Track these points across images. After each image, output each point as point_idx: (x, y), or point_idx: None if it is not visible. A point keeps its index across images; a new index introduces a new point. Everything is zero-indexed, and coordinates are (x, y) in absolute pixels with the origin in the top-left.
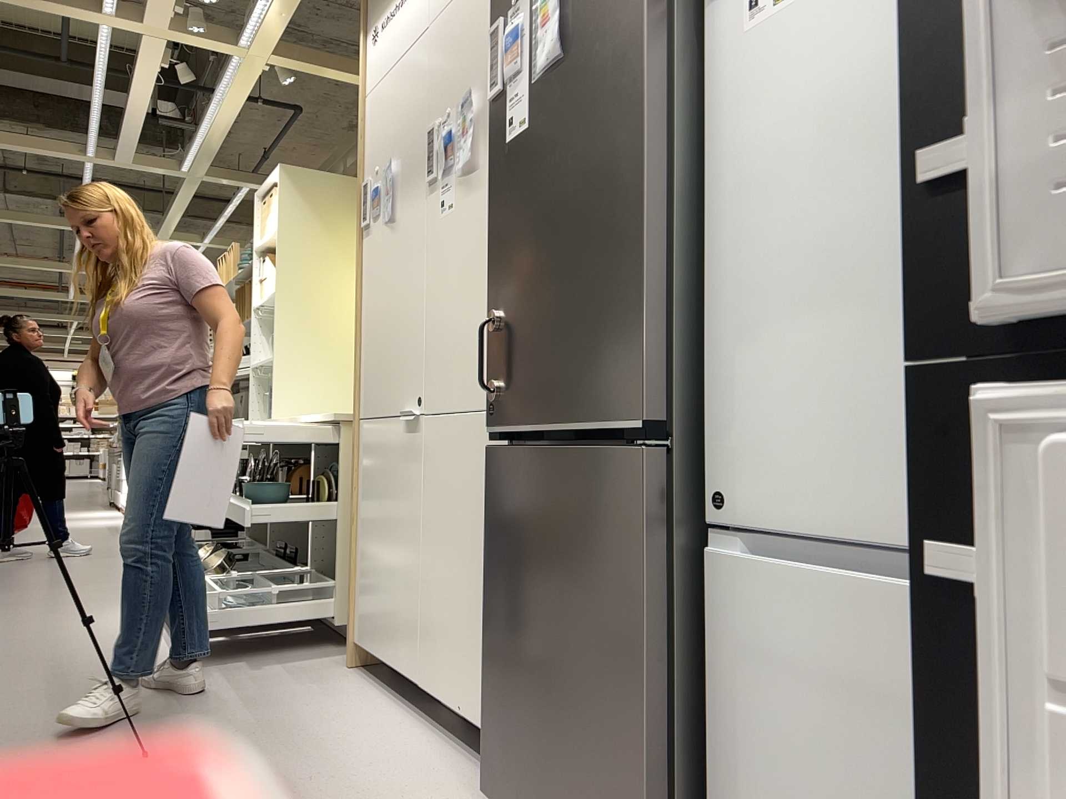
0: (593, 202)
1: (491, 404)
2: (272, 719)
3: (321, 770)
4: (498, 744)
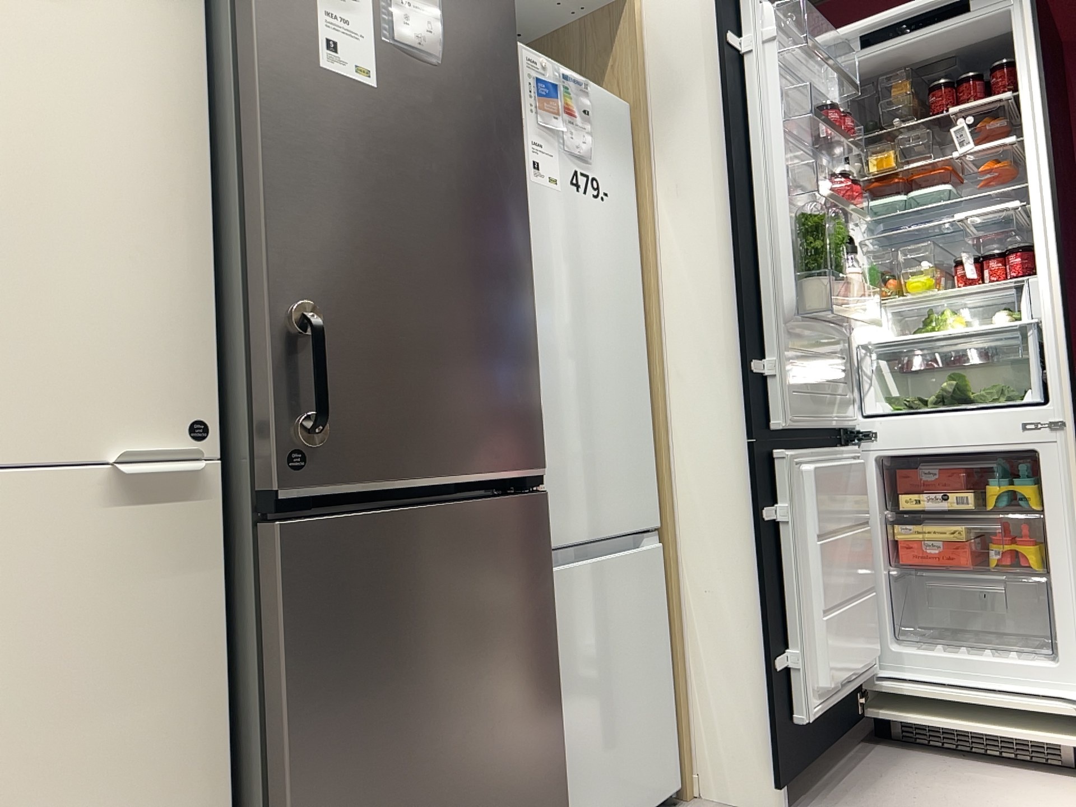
0: (483, 248)
1: (290, 449)
2: None
3: None
4: None
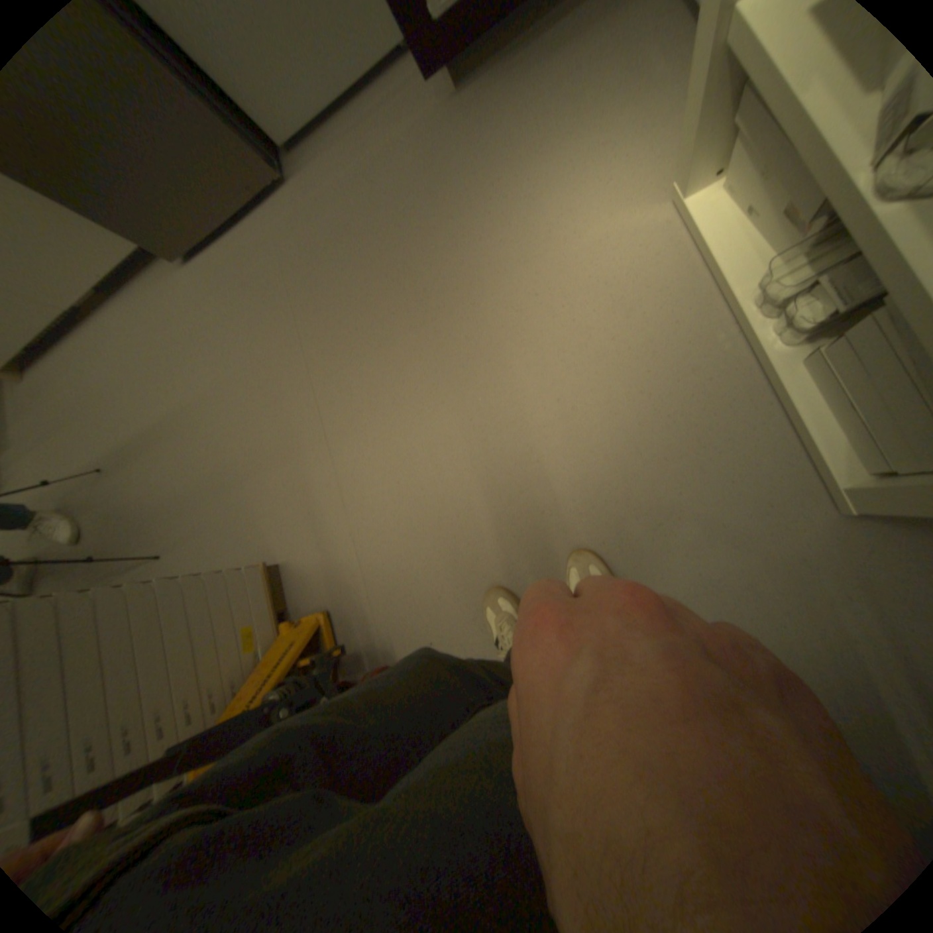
0: None
1: None
2: (75, 410)
3: (129, 363)
4: (141, 235)
